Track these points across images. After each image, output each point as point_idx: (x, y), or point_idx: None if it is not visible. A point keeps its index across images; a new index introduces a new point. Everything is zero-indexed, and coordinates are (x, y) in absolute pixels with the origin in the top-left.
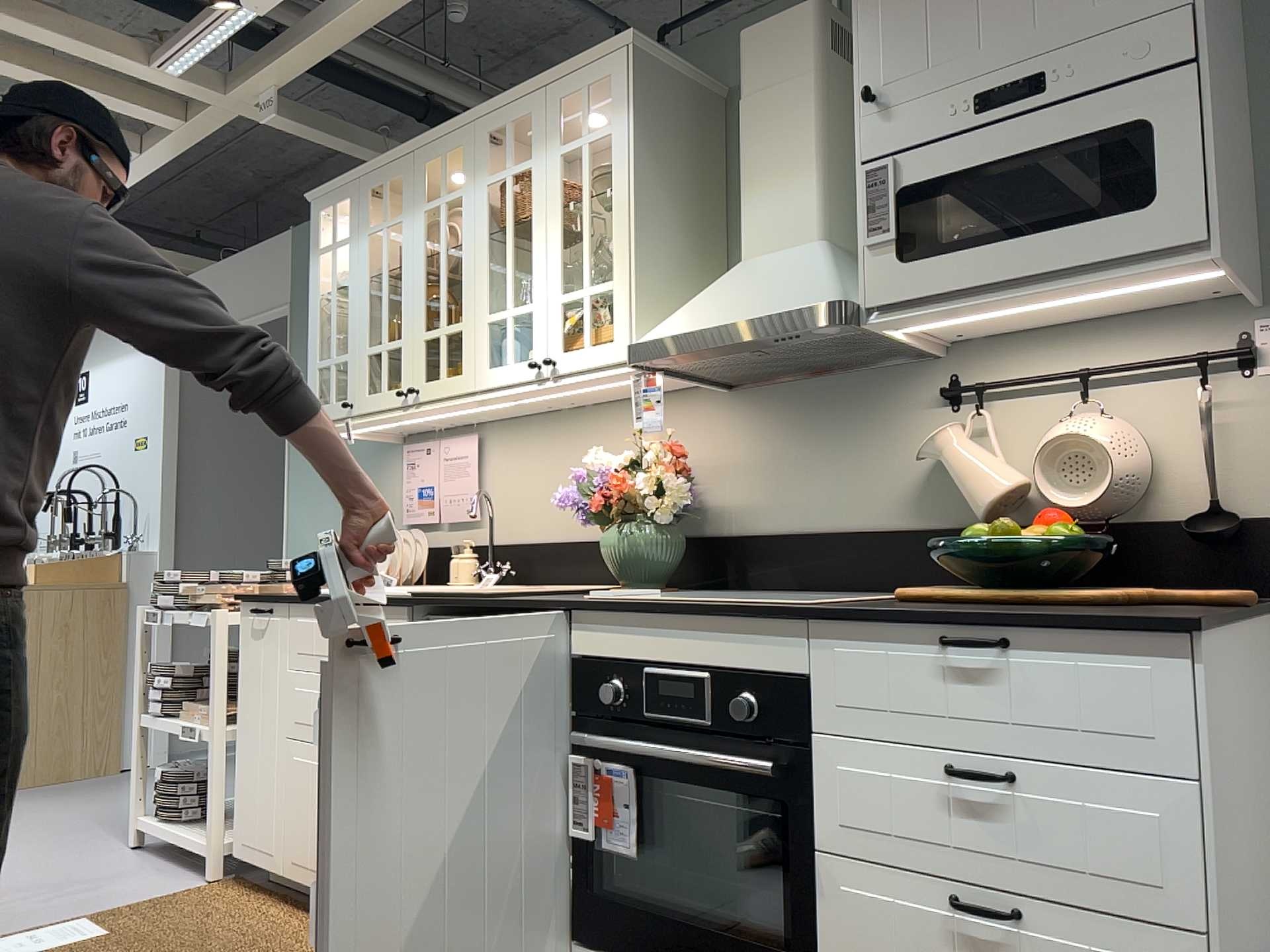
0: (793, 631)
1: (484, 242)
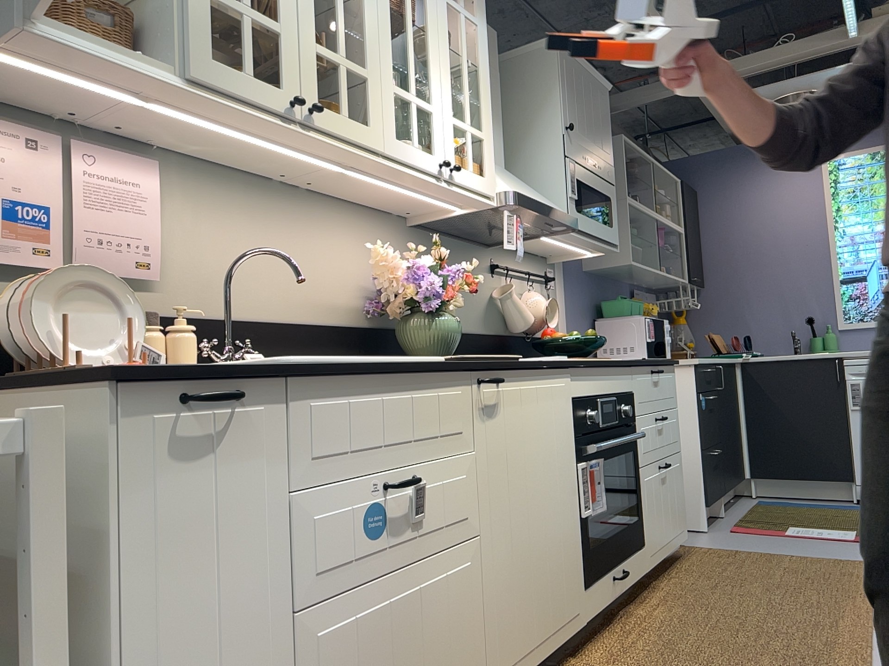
0: (630, 372)
1: (387, 9)
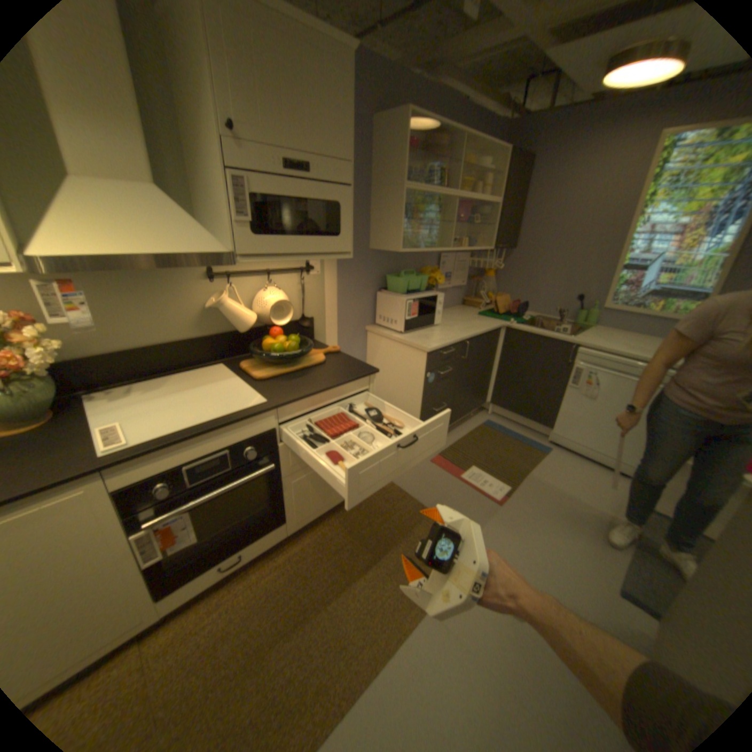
0: (267, 415)
1: None
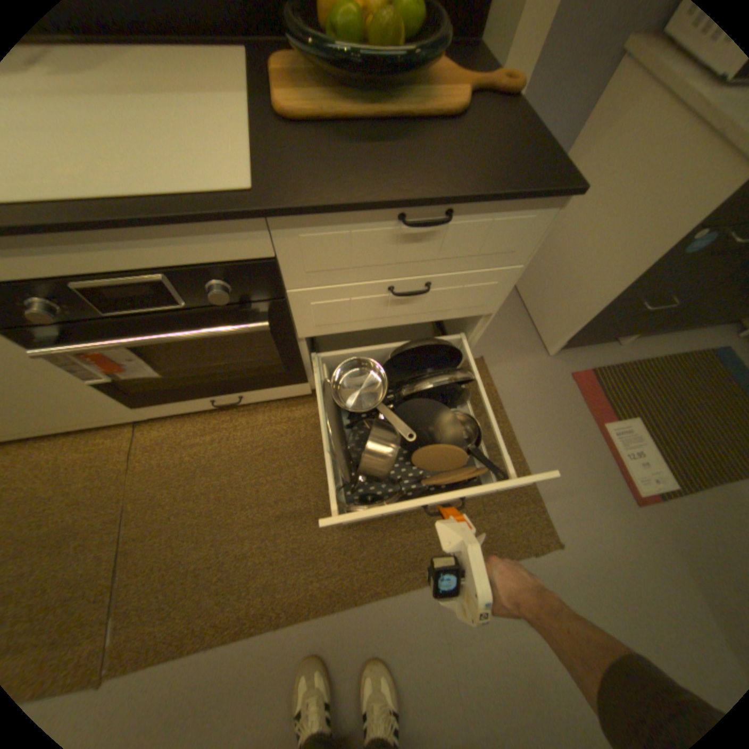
0: (246, 225)
1: None
